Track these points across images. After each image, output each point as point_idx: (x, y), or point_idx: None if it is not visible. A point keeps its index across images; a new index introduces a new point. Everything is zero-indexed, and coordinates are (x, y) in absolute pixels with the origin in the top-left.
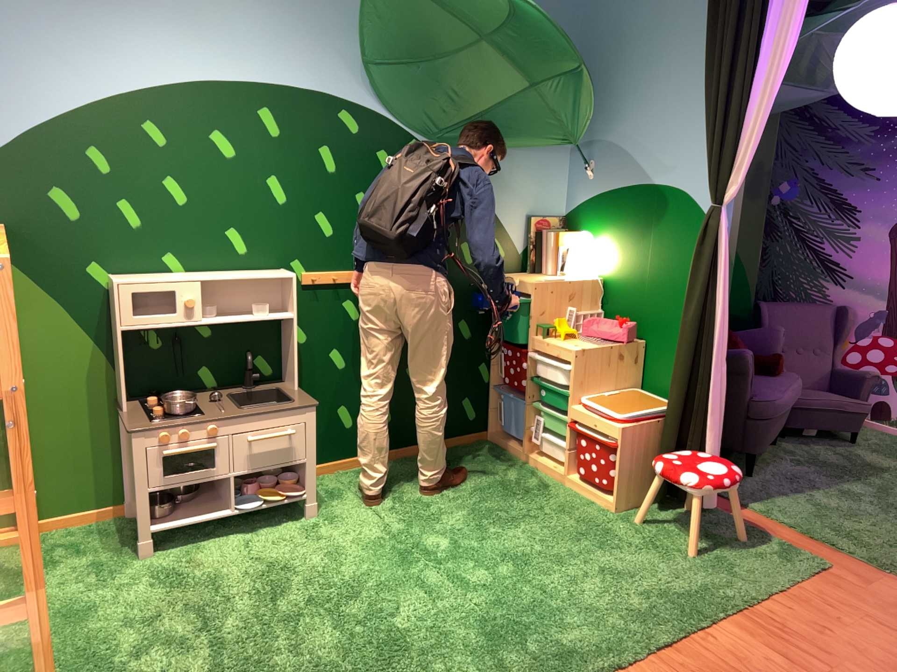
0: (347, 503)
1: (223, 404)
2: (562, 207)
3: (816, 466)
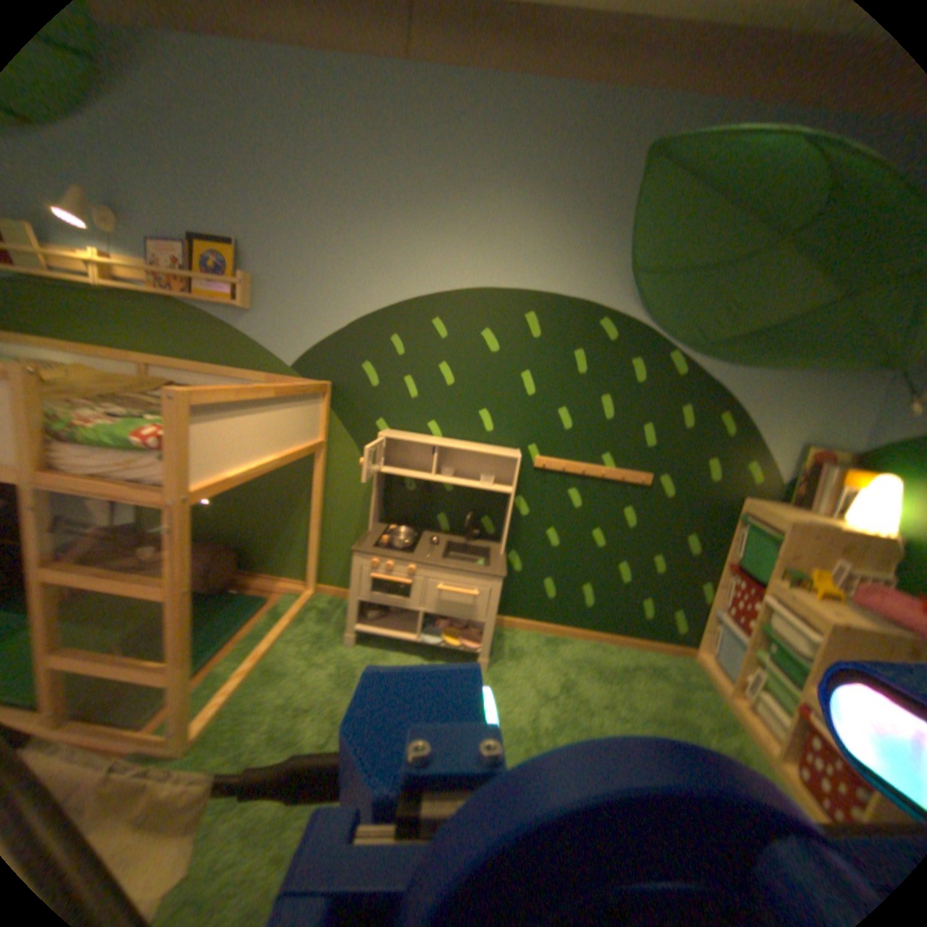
0: (515, 669)
1: (430, 546)
2: (861, 438)
3: None
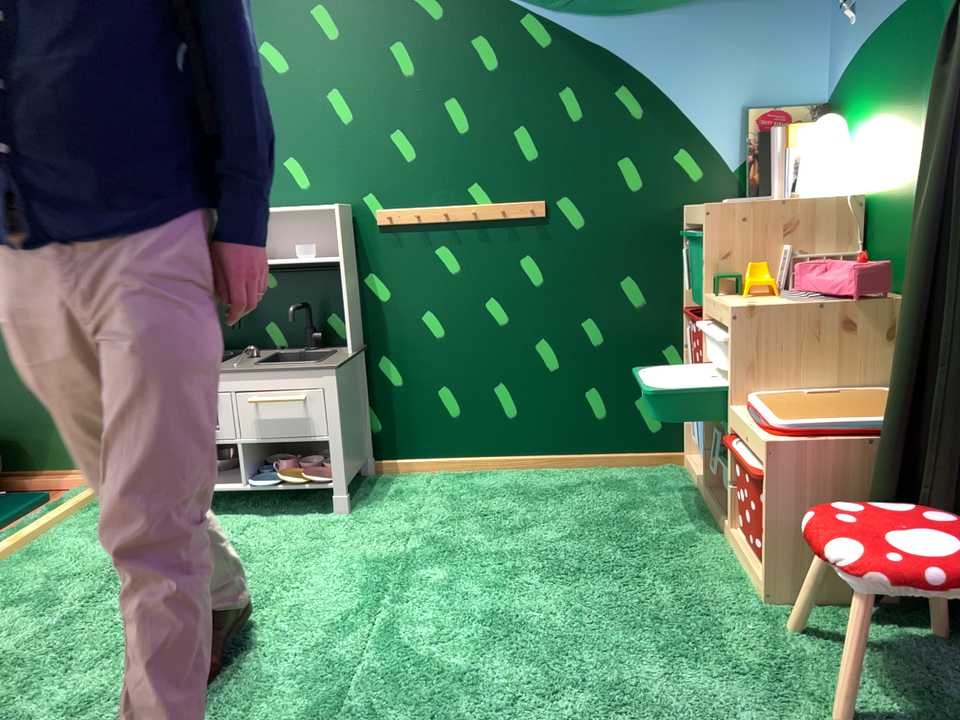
0: (394, 512)
1: (244, 361)
2: (824, 83)
3: None
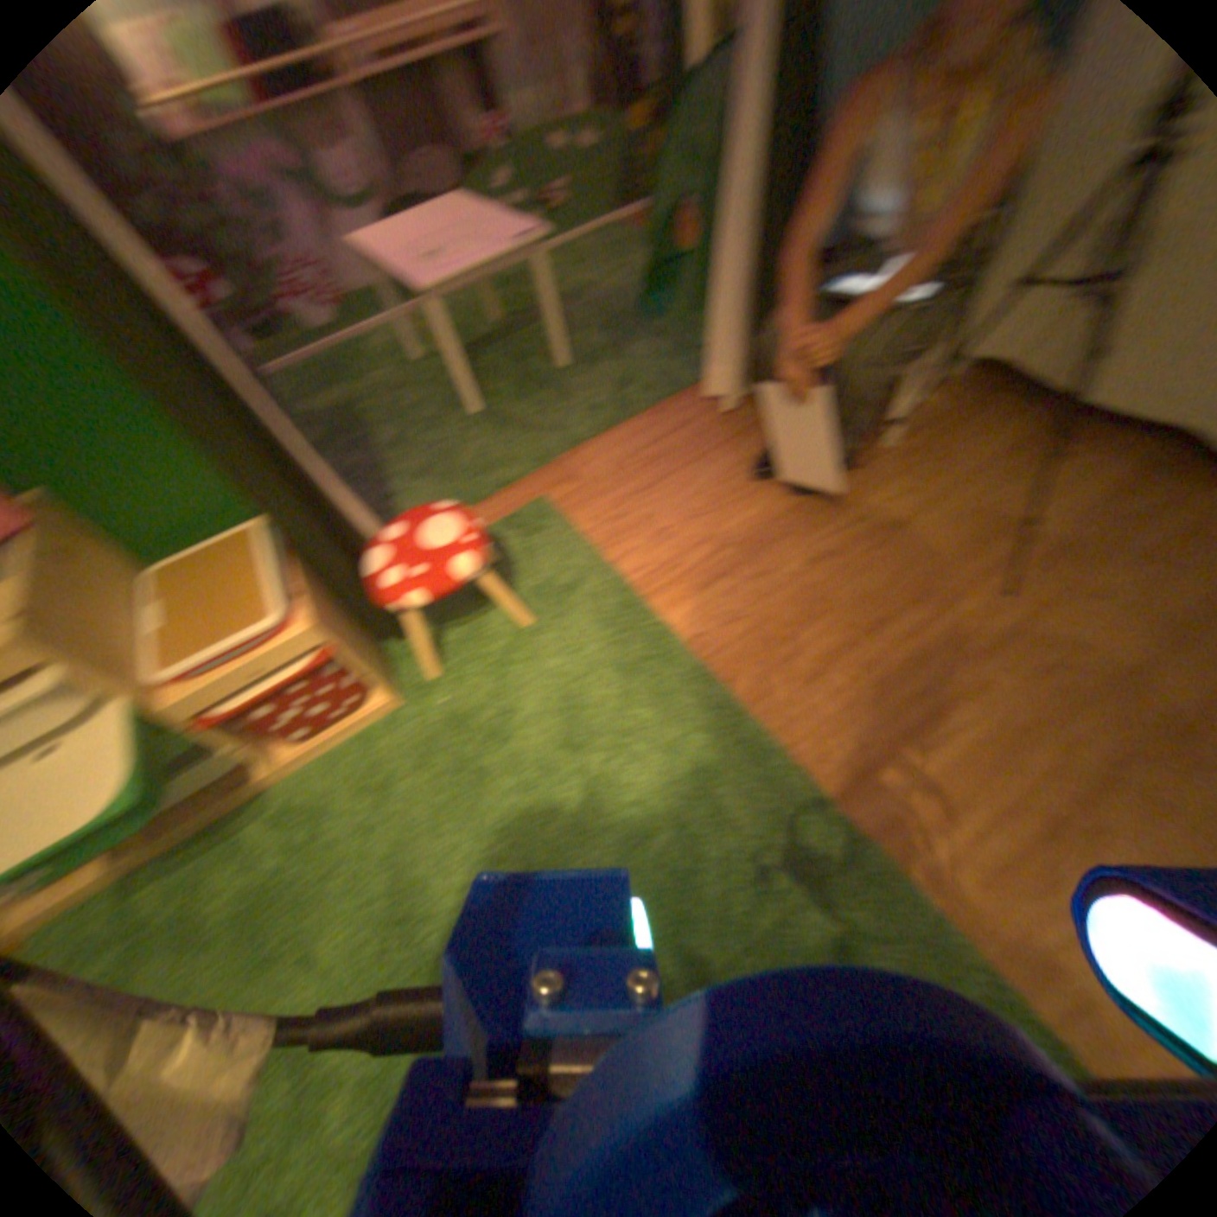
0: None
1: None
2: None
3: (332, 443)
